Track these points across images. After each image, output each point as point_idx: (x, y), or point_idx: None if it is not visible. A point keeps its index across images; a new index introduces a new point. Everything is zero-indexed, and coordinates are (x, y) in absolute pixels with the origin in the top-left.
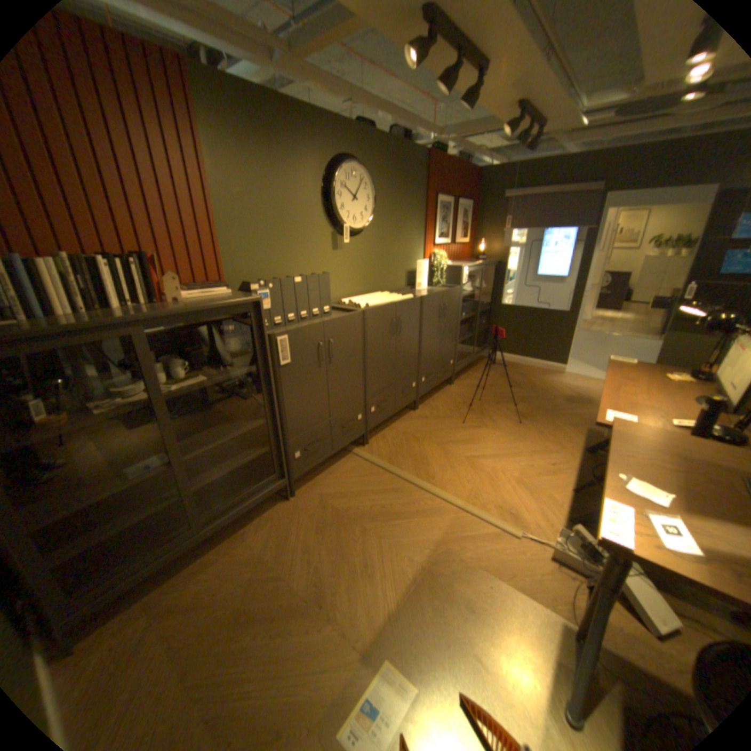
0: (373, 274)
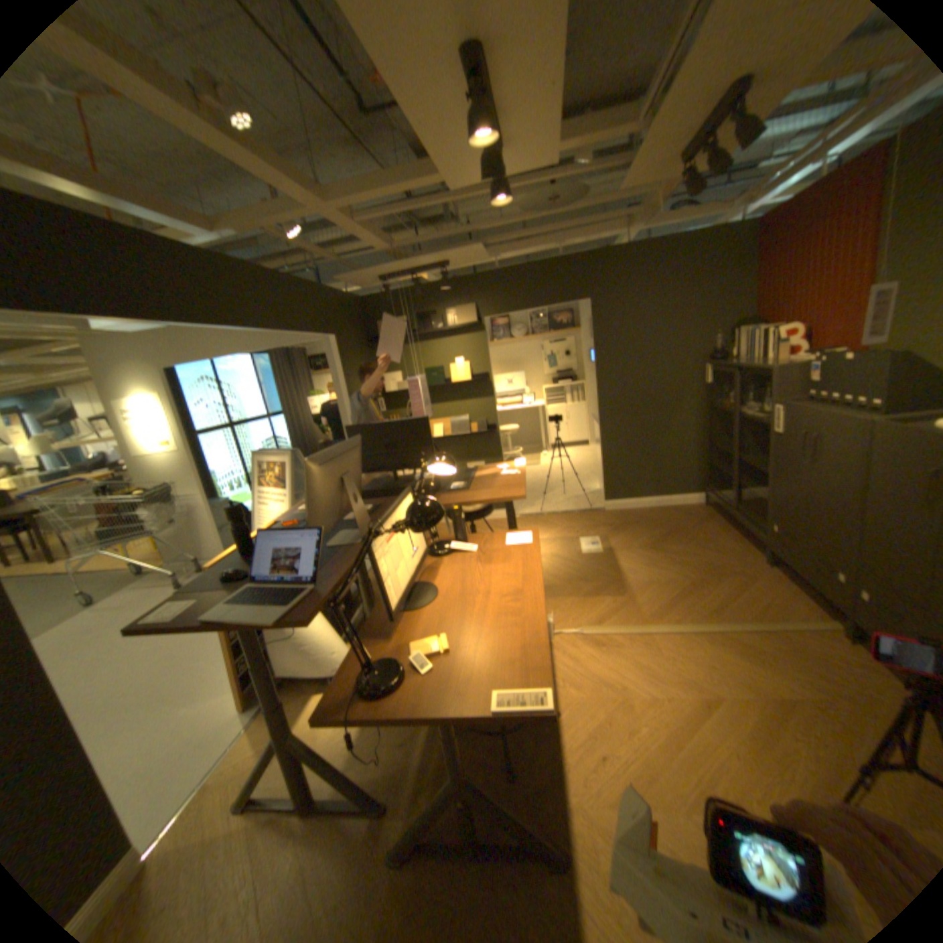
0: None
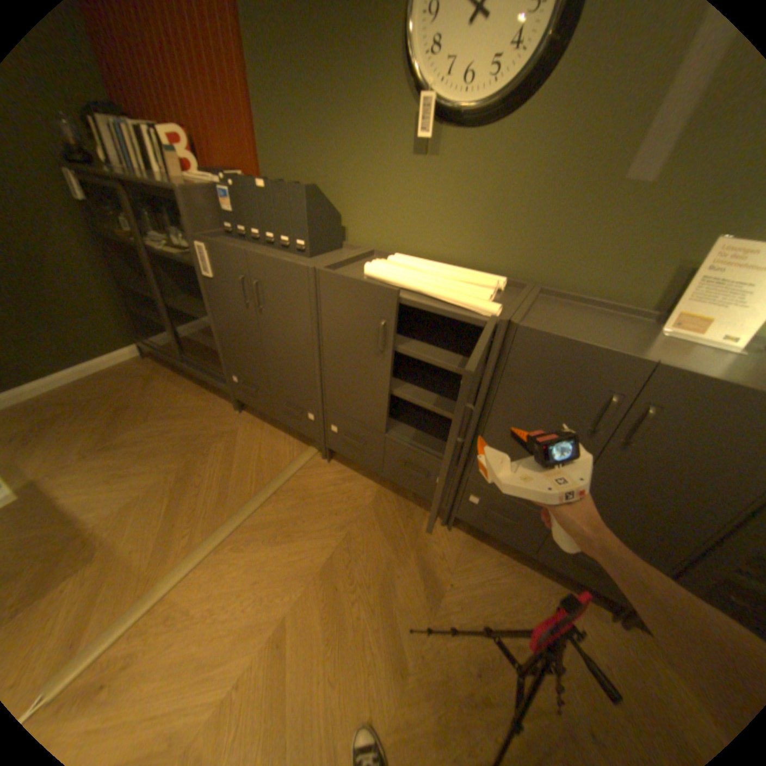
0: (520, 230)
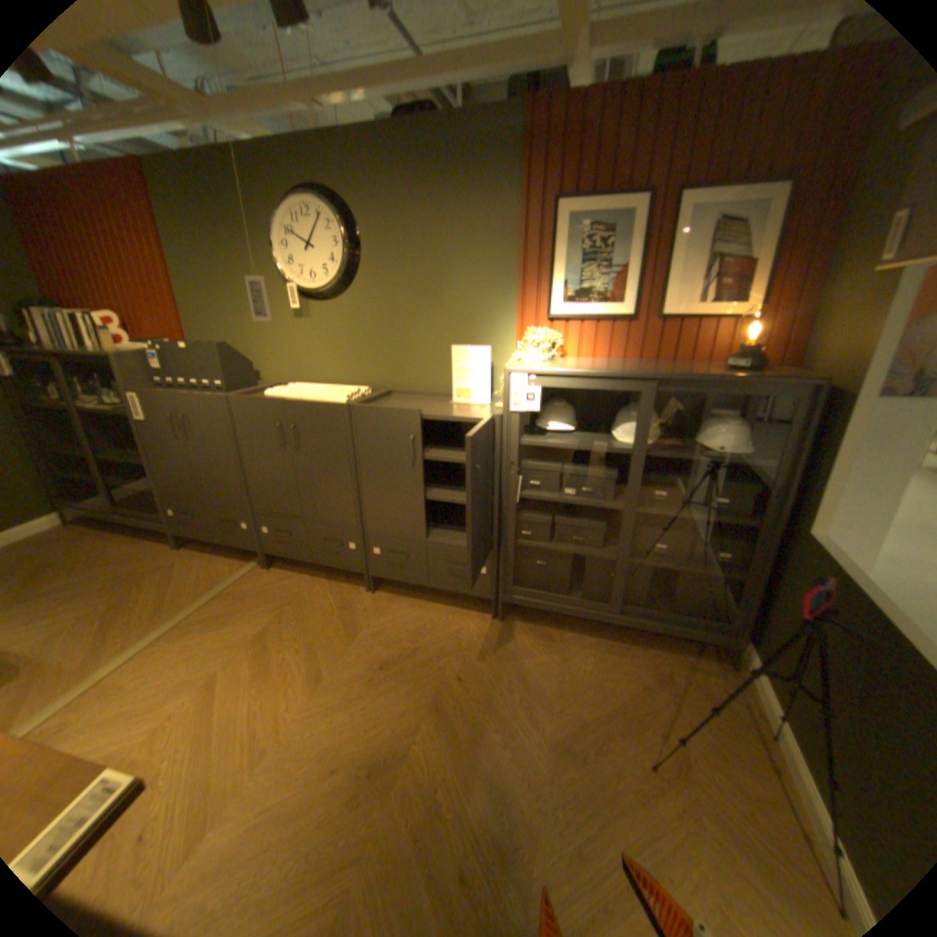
0: (370, 357)
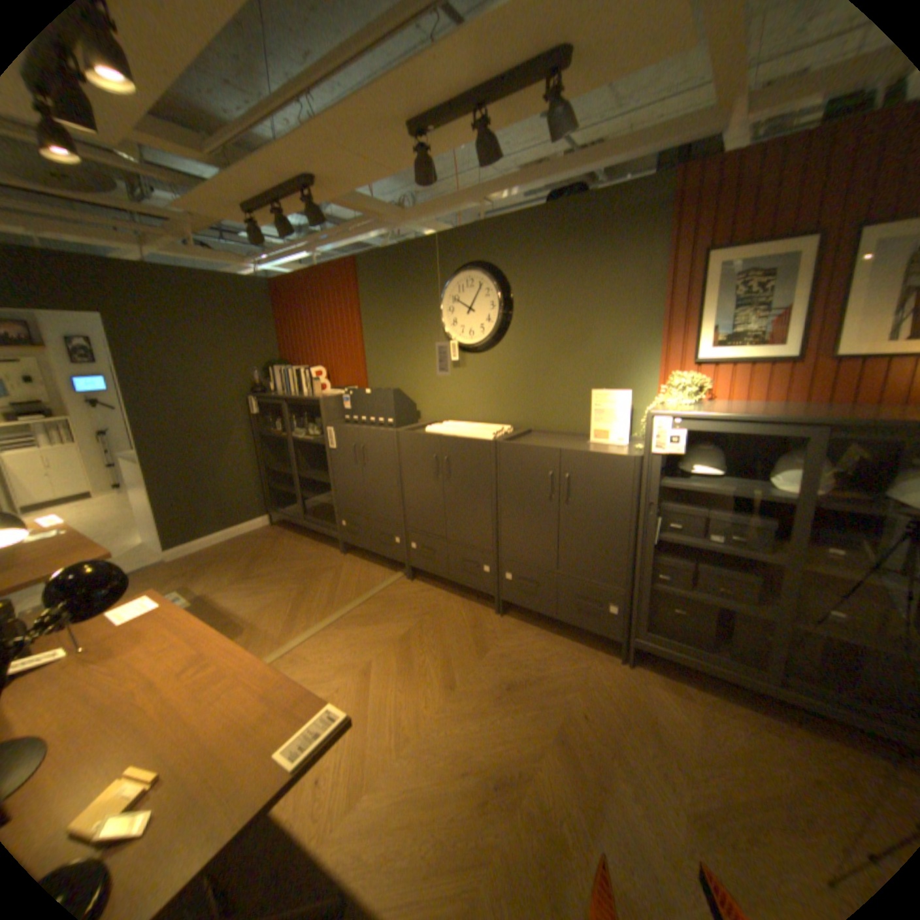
0: (514, 400)
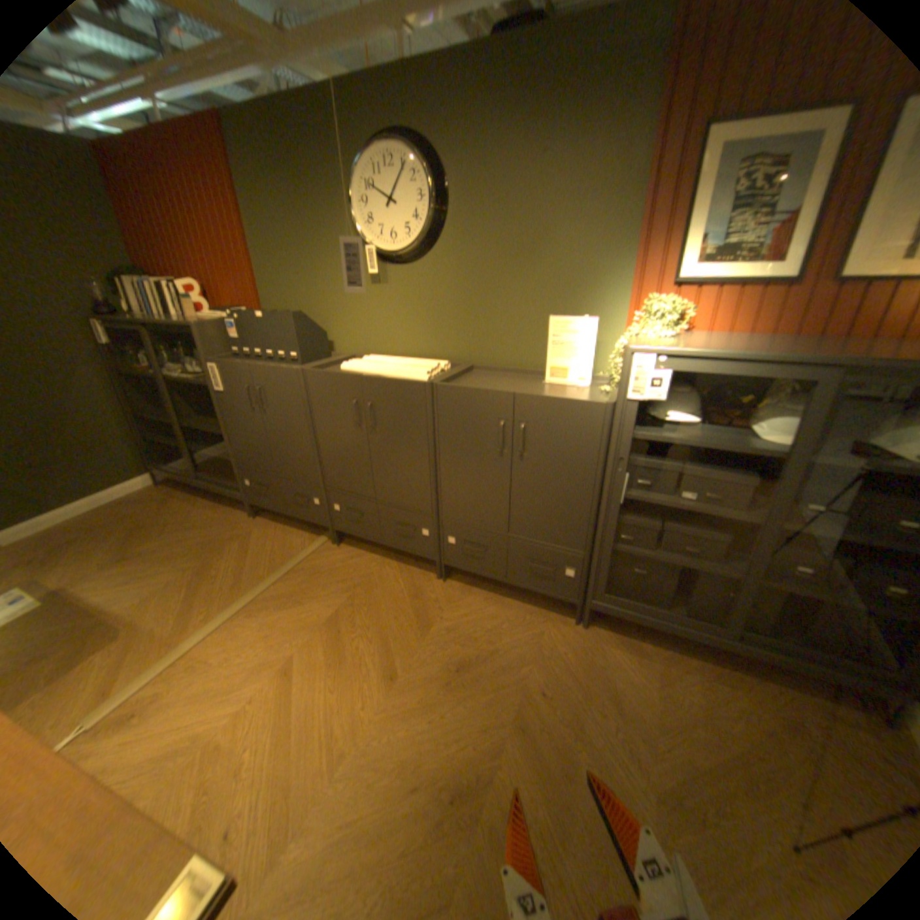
0: (451, 328)
